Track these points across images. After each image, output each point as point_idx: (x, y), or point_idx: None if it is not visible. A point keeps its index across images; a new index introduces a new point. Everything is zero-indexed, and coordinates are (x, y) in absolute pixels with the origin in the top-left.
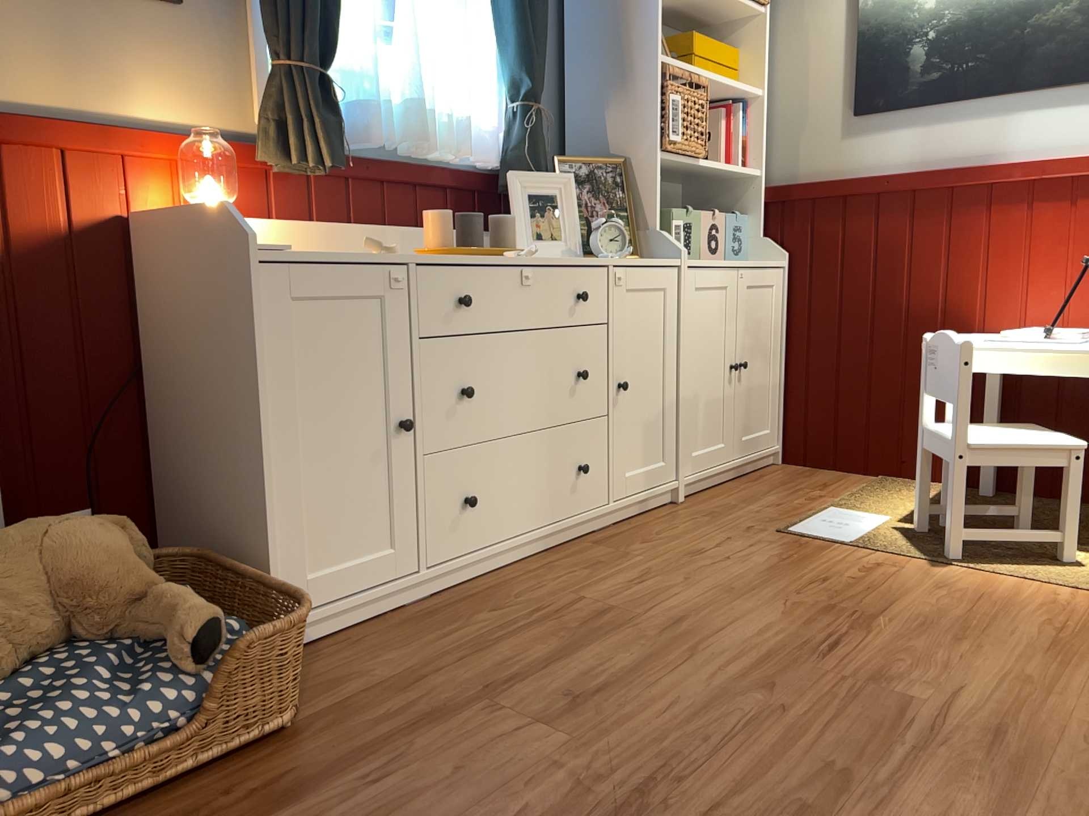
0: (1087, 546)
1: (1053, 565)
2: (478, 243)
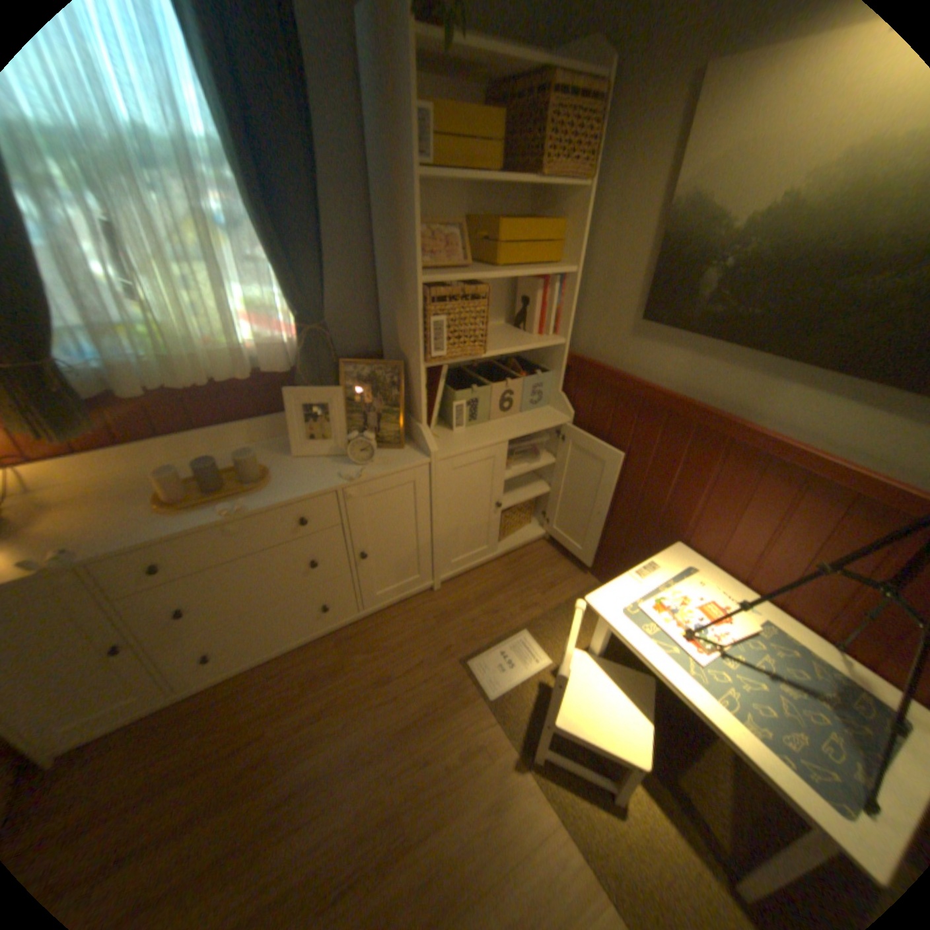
0: (657, 783)
1: (604, 809)
2: (214, 485)
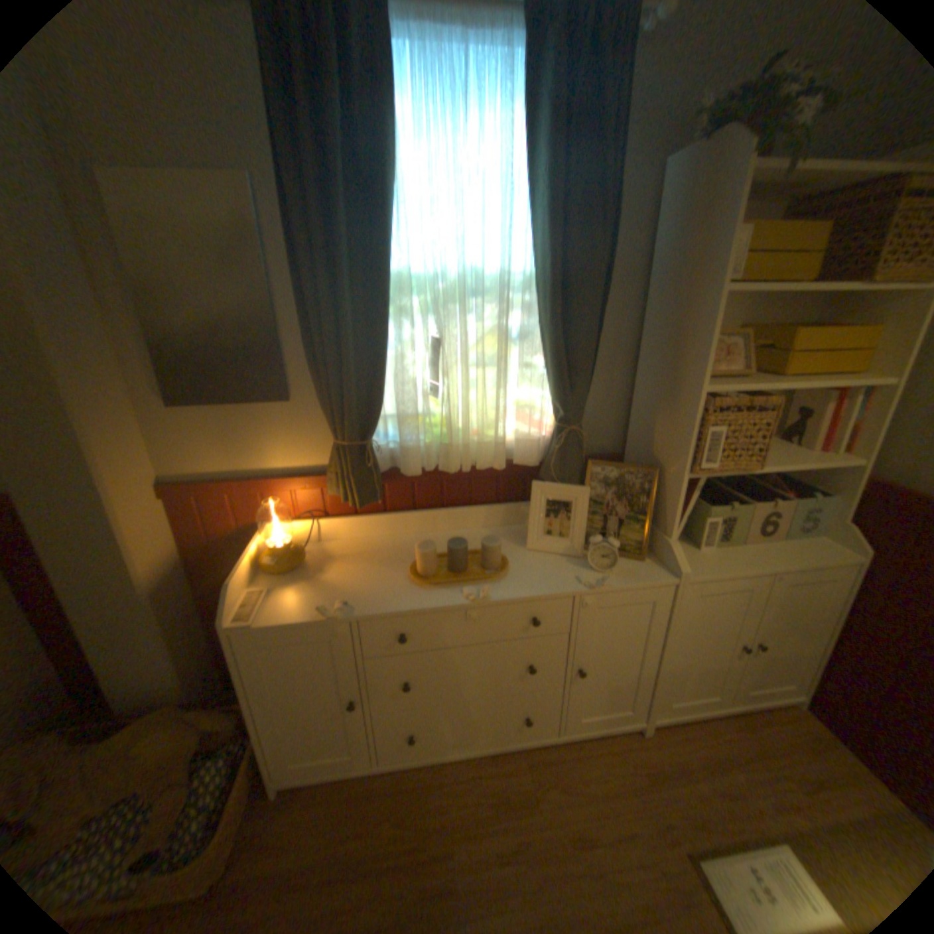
0: None
1: None
2: (460, 566)
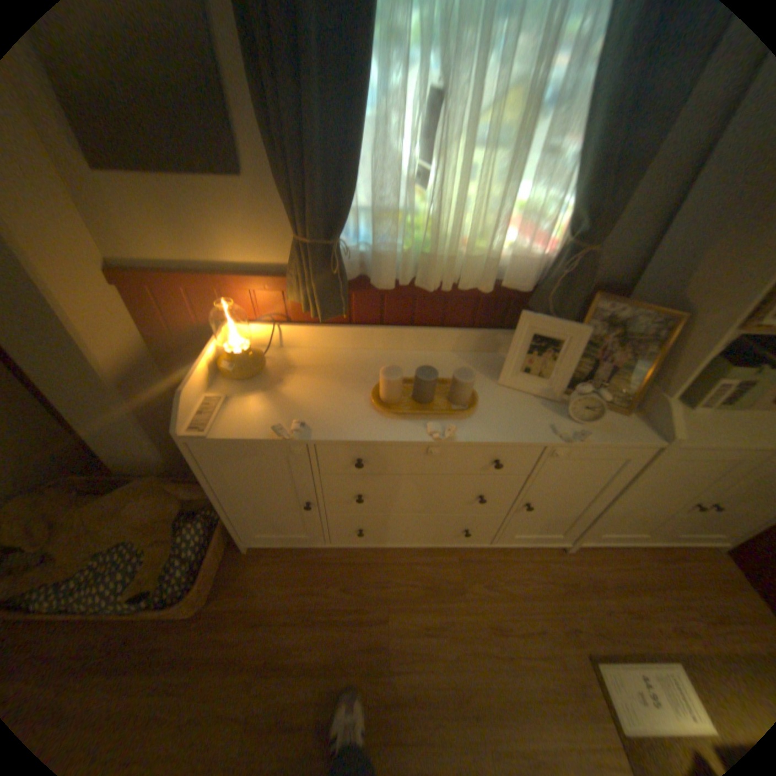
0: None
1: None
2: (427, 397)
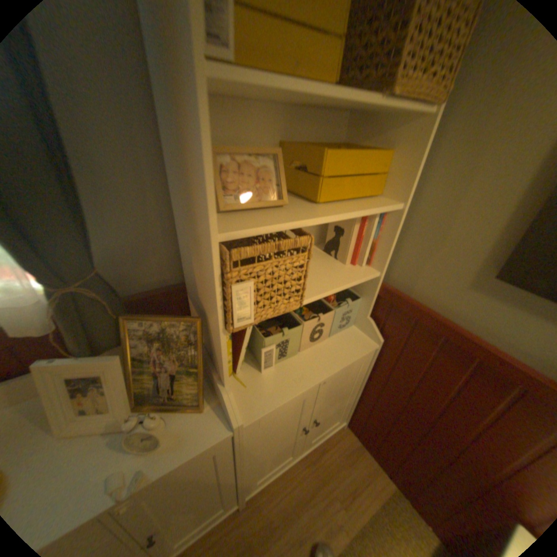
0: None
1: None
2: None
